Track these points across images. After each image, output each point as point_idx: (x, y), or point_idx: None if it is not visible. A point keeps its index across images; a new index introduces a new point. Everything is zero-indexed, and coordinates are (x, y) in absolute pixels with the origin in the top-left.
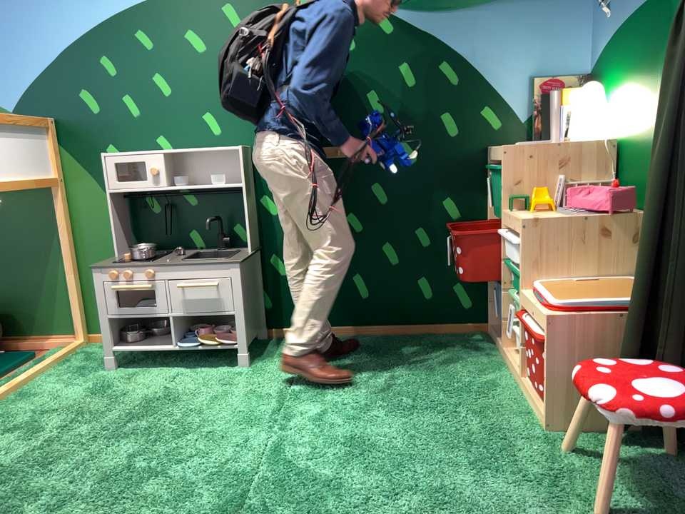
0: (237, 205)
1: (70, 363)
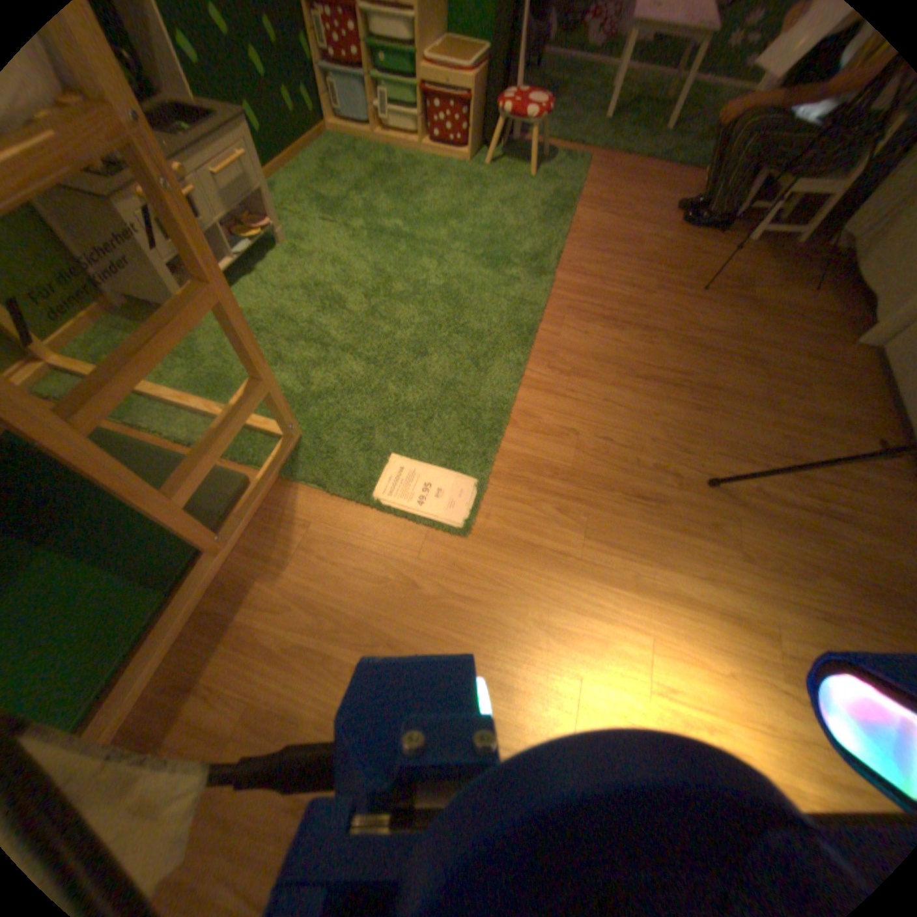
0: None
1: None
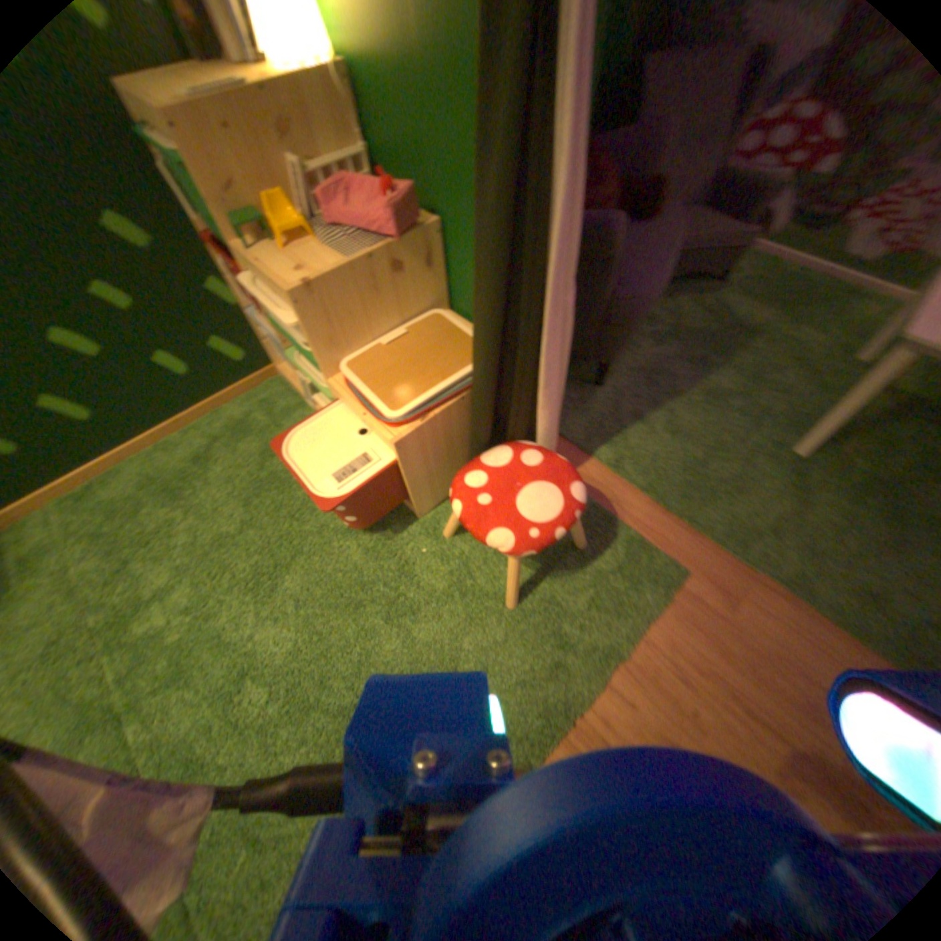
0: None
1: None
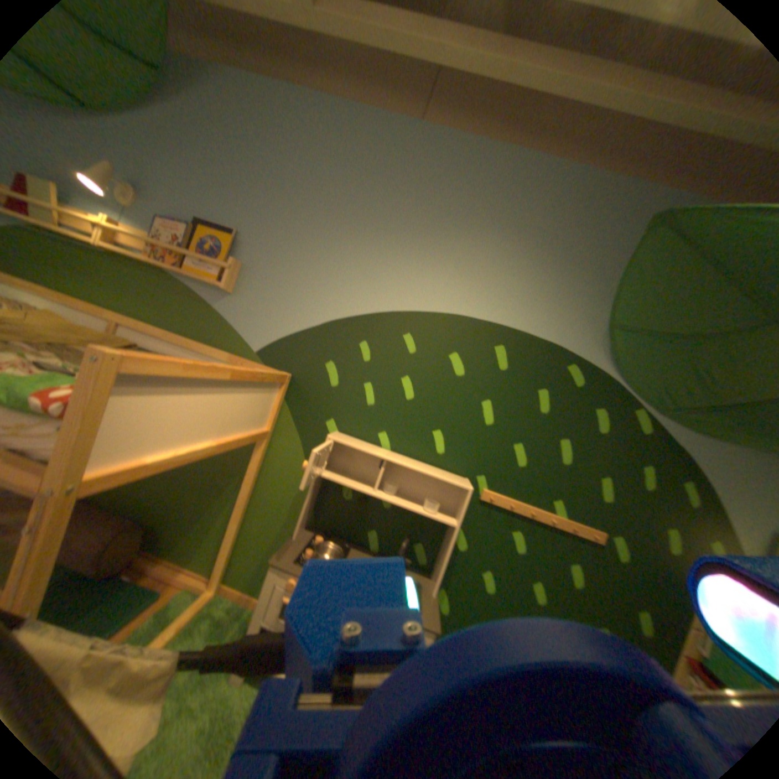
0: (428, 525)
1: (194, 638)
